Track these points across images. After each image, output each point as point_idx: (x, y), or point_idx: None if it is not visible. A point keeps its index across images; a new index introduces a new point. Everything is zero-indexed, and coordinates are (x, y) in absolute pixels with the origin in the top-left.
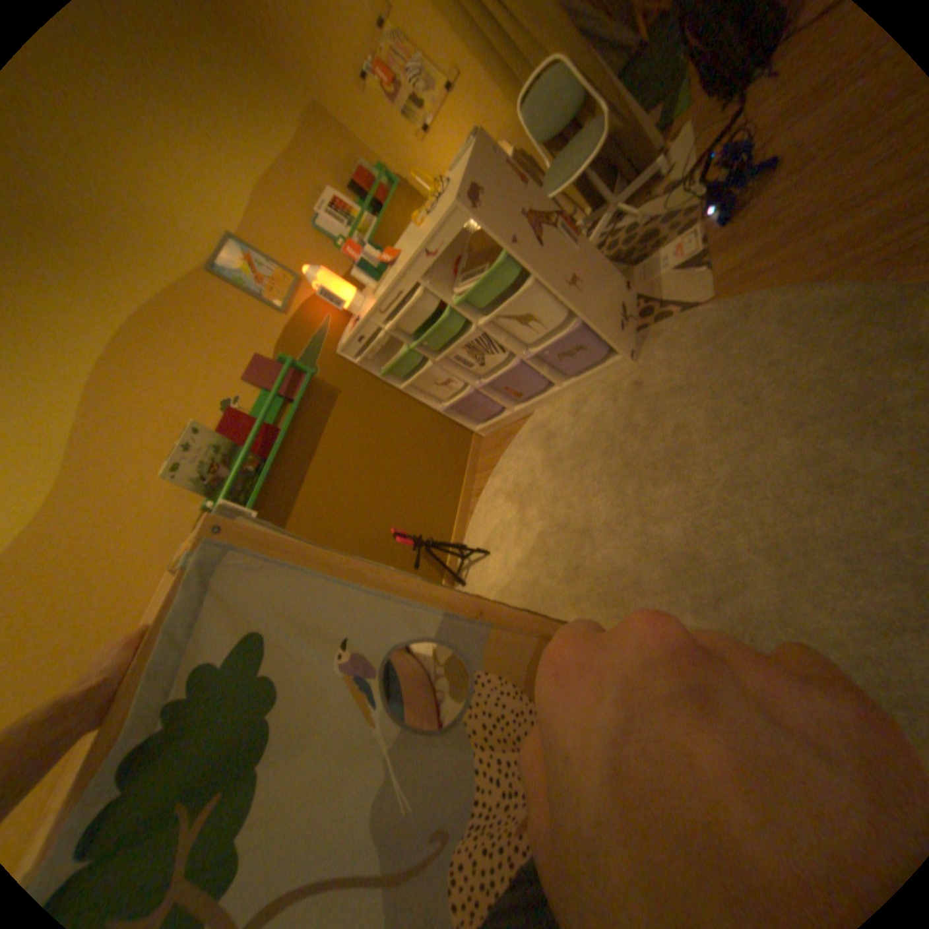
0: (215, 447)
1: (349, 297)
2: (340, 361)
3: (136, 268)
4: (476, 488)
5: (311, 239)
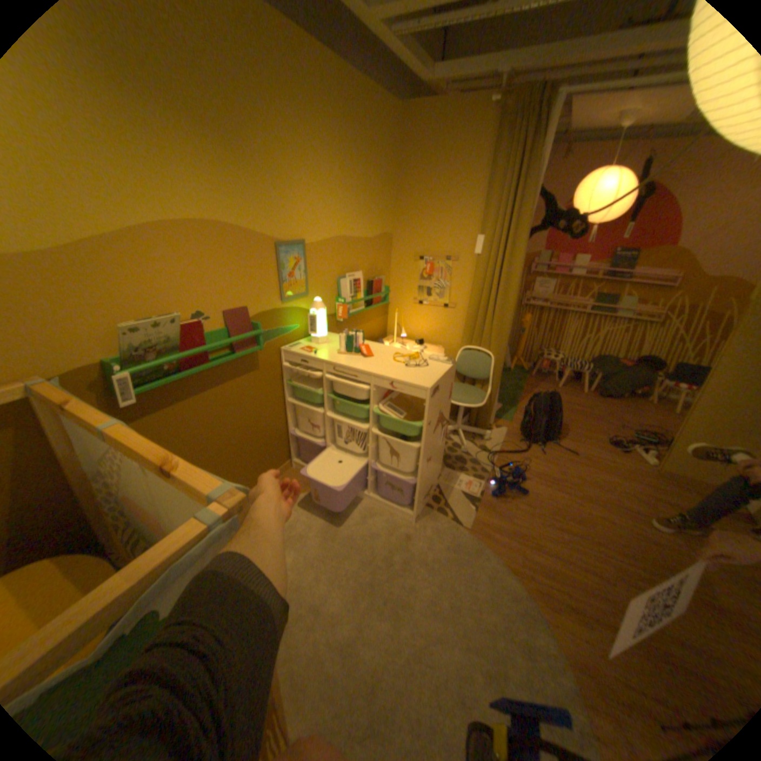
0: (167, 340)
1: (320, 334)
2: (277, 354)
3: (248, 207)
4: None
5: (330, 285)
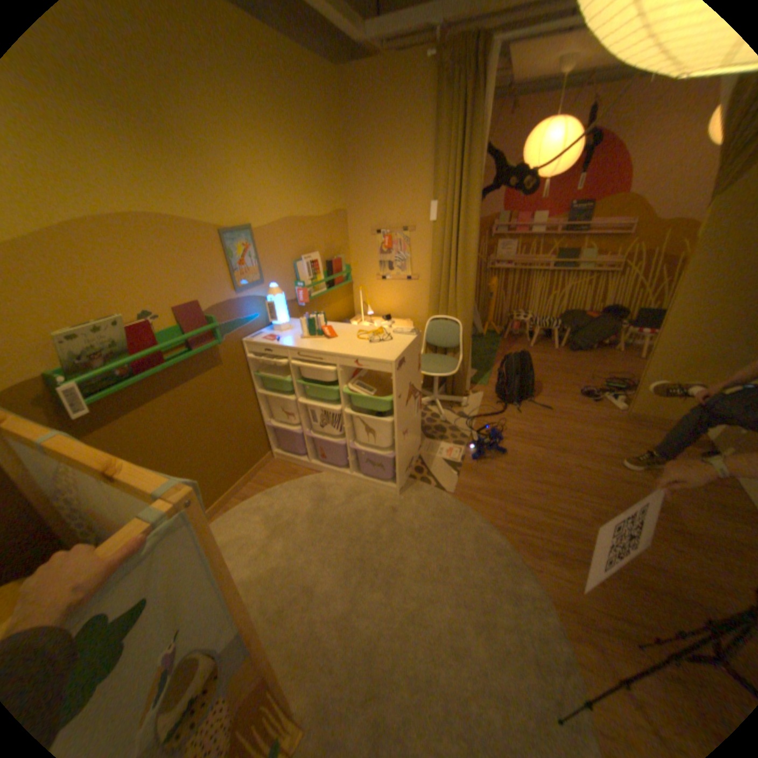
0: (112, 344)
1: (281, 321)
2: (238, 346)
3: (180, 195)
4: (242, 493)
5: (286, 269)
